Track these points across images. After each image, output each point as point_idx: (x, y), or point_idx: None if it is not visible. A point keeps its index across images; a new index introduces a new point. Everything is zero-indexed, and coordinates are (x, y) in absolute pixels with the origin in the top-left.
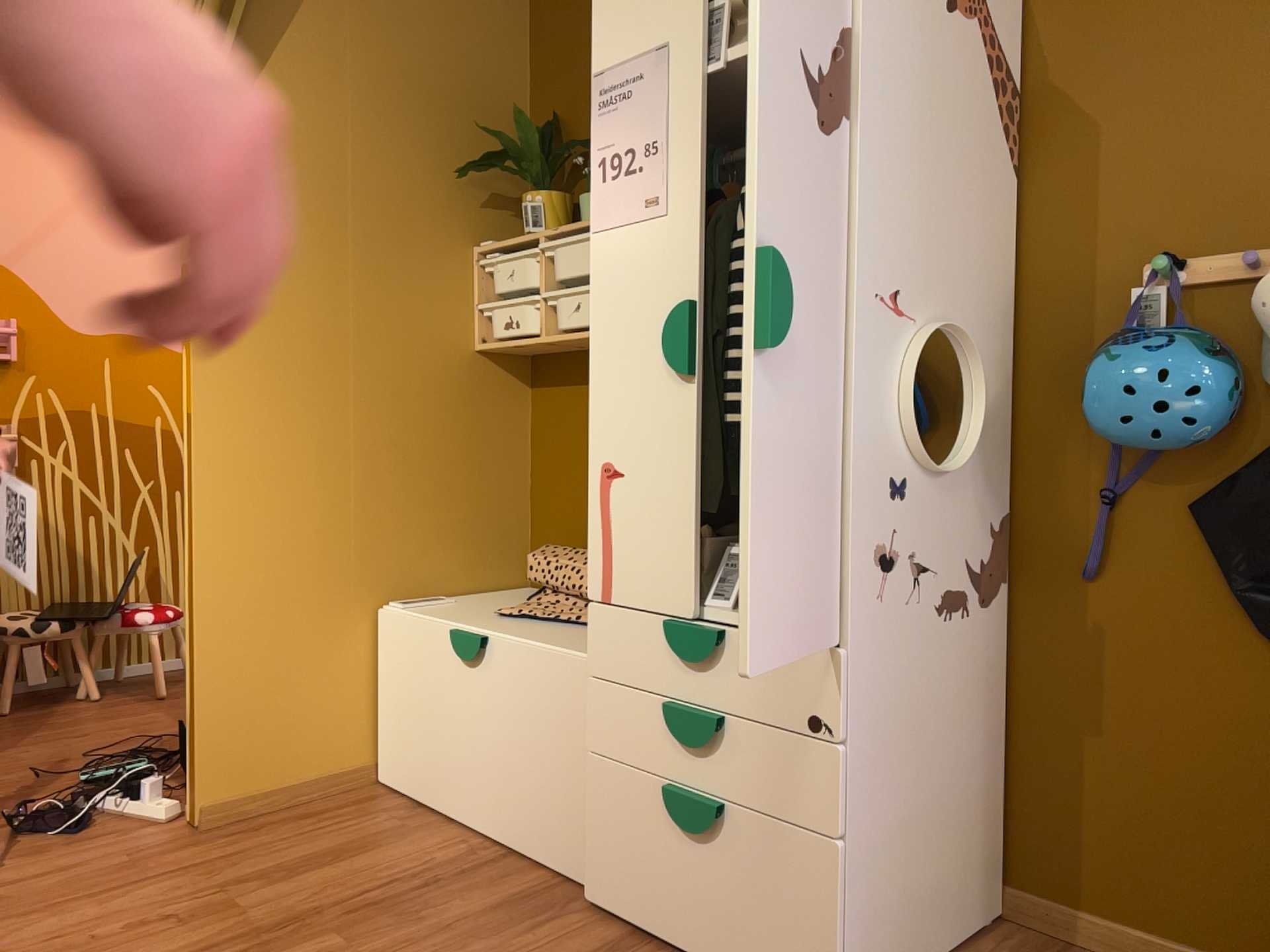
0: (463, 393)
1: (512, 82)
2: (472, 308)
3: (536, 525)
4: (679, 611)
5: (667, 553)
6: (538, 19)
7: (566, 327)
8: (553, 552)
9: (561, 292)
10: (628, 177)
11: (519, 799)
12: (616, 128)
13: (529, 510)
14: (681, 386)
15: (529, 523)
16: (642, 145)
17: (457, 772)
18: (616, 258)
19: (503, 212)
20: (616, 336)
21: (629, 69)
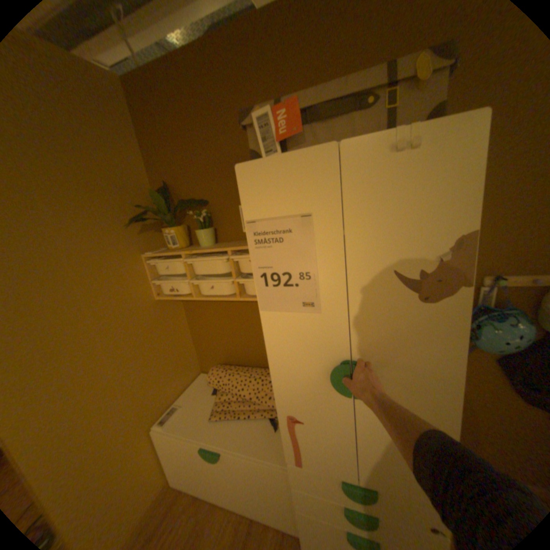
0: (157, 320)
1: (135, 165)
2: (150, 282)
3: (199, 351)
4: (348, 480)
5: (337, 458)
6: (139, 129)
7: (207, 295)
8: (218, 374)
9: (202, 281)
10: (286, 286)
11: (252, 505)
12: (272, 257)
13: (194, 346)
14: (341, 396)
15: (195, 350)
16: (296, 271)
17: (215, 491)
18: (283, 327)
19: (150, 232)
20: (288, 363)
21: (277, 223)
